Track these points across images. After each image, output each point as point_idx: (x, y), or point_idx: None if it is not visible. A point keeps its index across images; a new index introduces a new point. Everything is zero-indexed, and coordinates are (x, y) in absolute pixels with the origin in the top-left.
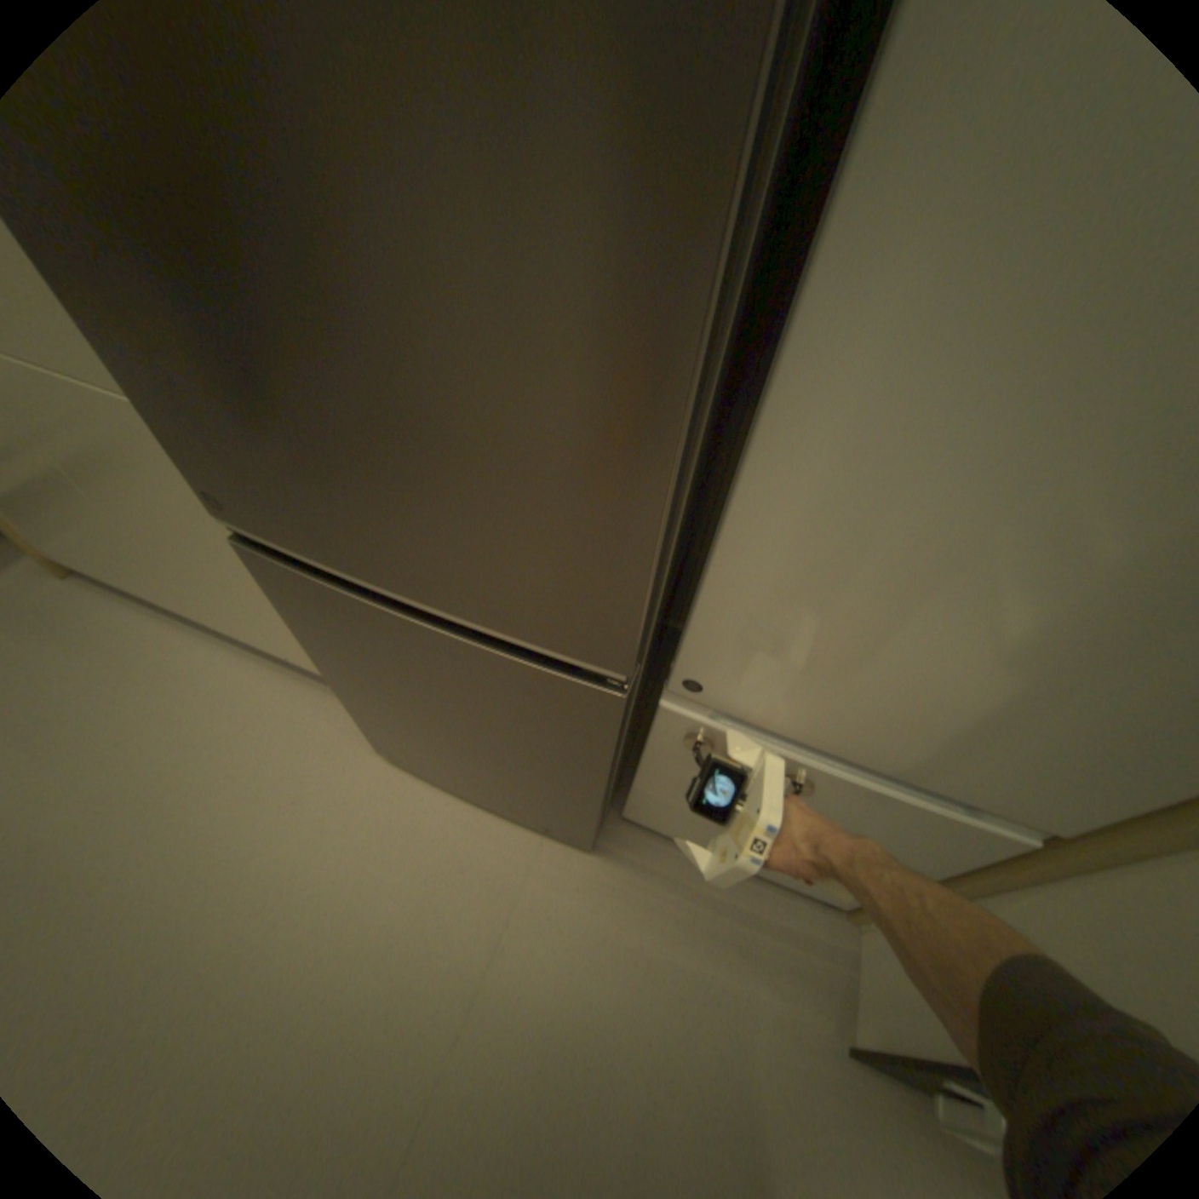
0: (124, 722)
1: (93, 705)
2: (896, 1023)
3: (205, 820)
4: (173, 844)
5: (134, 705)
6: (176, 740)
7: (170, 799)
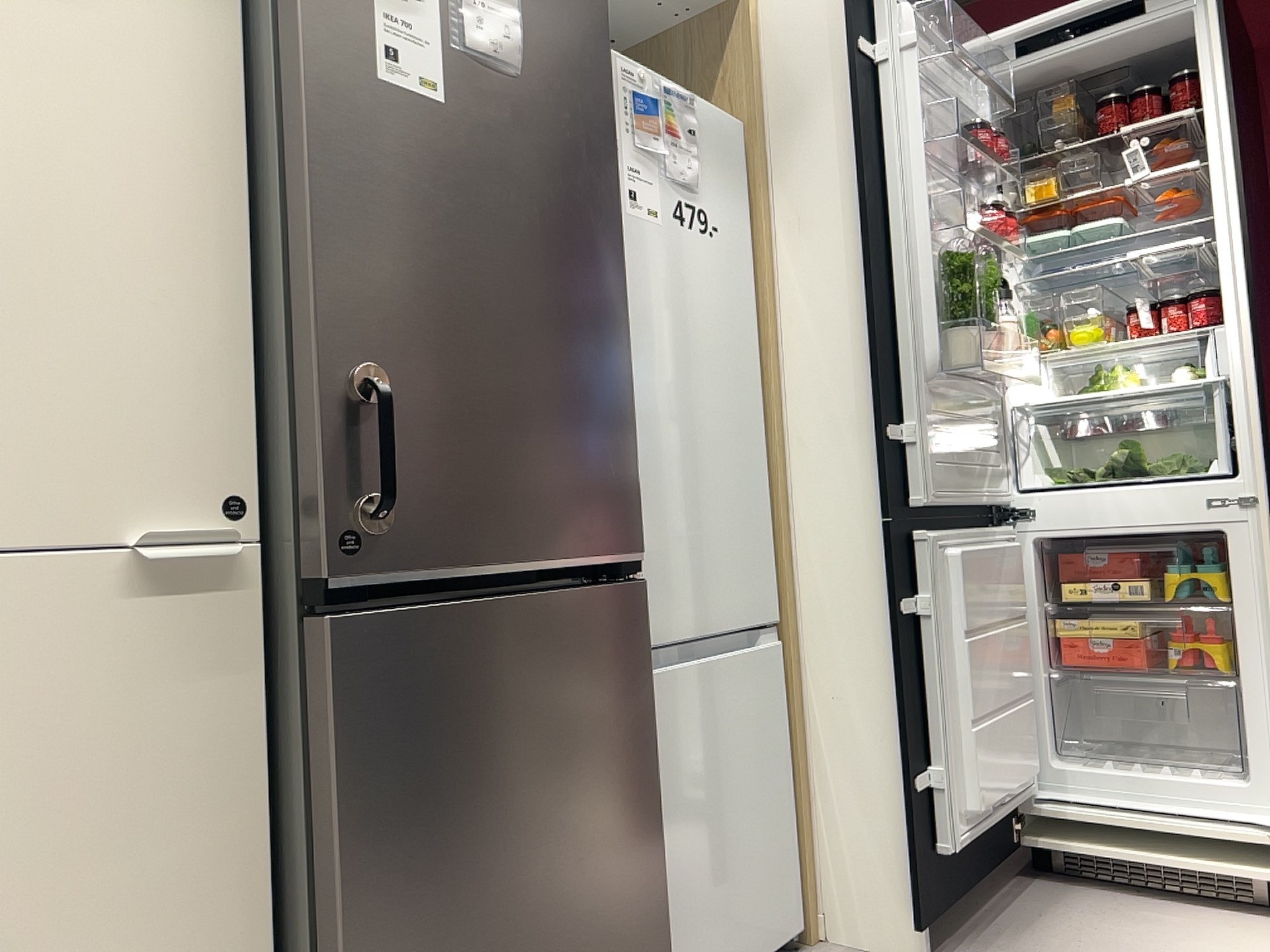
0: None
1: None
2: (896, 881)
3: None
4: None
5: None
6: None
7: None
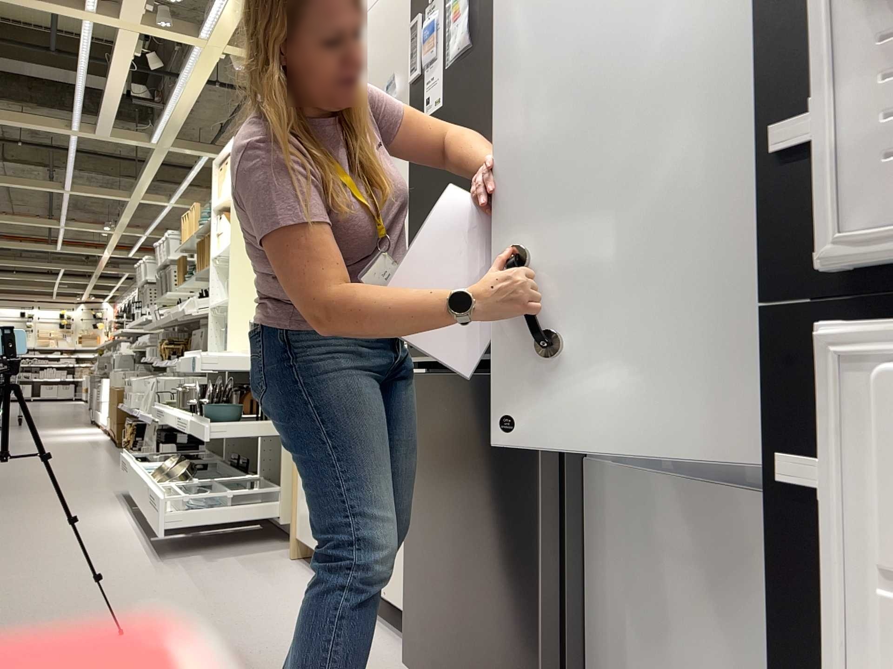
0: (264, 615)
1: (257, 605)
2: None
3: (264, 666)
4: (237, 668)
5: (276, 611)
6: (283, 630)
7: (255, 651)
